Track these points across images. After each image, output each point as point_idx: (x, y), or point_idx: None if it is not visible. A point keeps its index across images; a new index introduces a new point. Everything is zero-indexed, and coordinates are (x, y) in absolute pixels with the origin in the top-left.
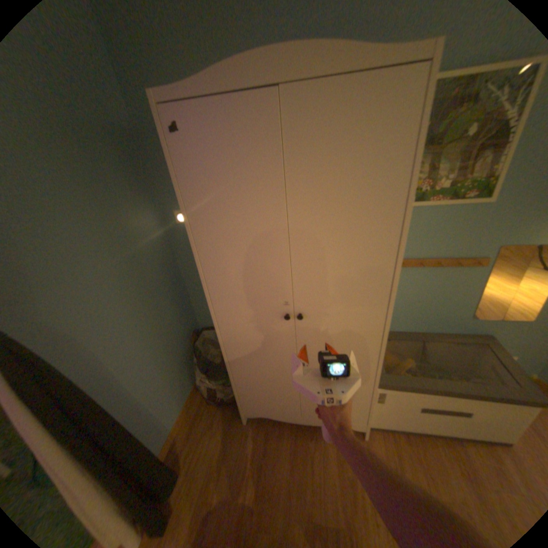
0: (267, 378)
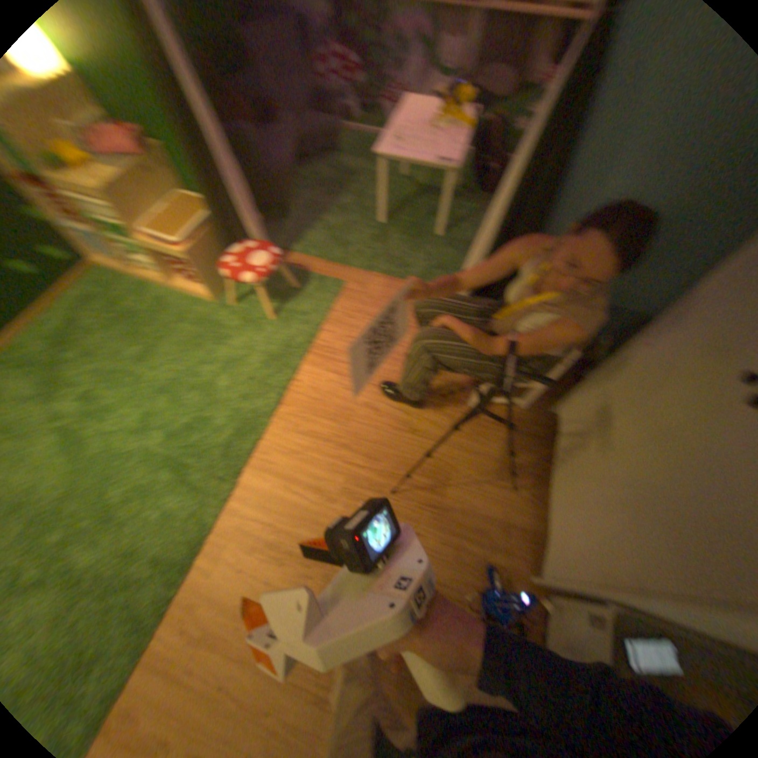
0: (613, 410)
